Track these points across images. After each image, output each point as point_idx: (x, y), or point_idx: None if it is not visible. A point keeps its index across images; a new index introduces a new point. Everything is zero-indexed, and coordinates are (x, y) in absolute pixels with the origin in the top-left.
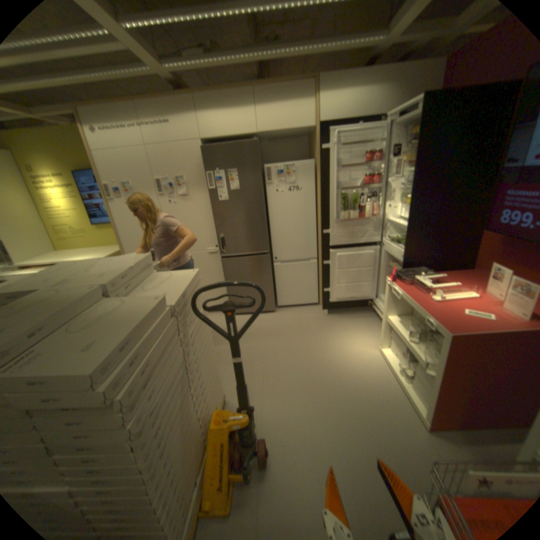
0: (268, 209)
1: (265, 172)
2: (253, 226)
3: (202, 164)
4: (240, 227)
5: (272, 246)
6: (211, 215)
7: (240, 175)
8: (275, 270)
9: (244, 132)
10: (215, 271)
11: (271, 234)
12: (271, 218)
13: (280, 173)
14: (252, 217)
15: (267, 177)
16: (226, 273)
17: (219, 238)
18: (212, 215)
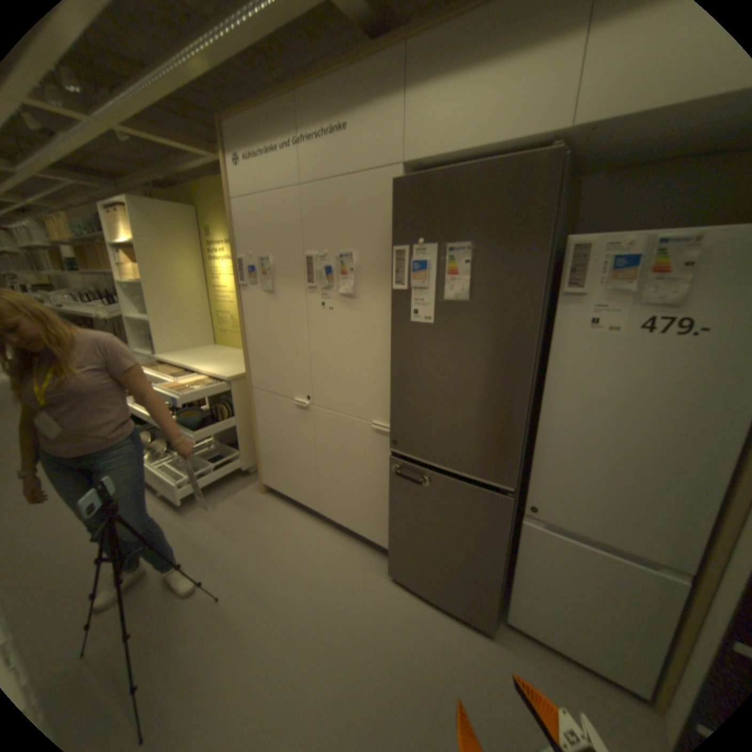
0: (549, 370)
1: (566, 260)
2: (484, 409)
3: (396, 226)
4: (449, 402)
5: (532, 471)
6: (393, 351)
7: (479, 260)
8: (523, 538)
9: (525, 129)
10: (380, 471)
11: (538, 440)
12: (548, 399)
13: (624, 263)
14: (487, 385)
15: (568, 275)
16: (394, 491)
17: (395, 409)
18: (395, 351)
